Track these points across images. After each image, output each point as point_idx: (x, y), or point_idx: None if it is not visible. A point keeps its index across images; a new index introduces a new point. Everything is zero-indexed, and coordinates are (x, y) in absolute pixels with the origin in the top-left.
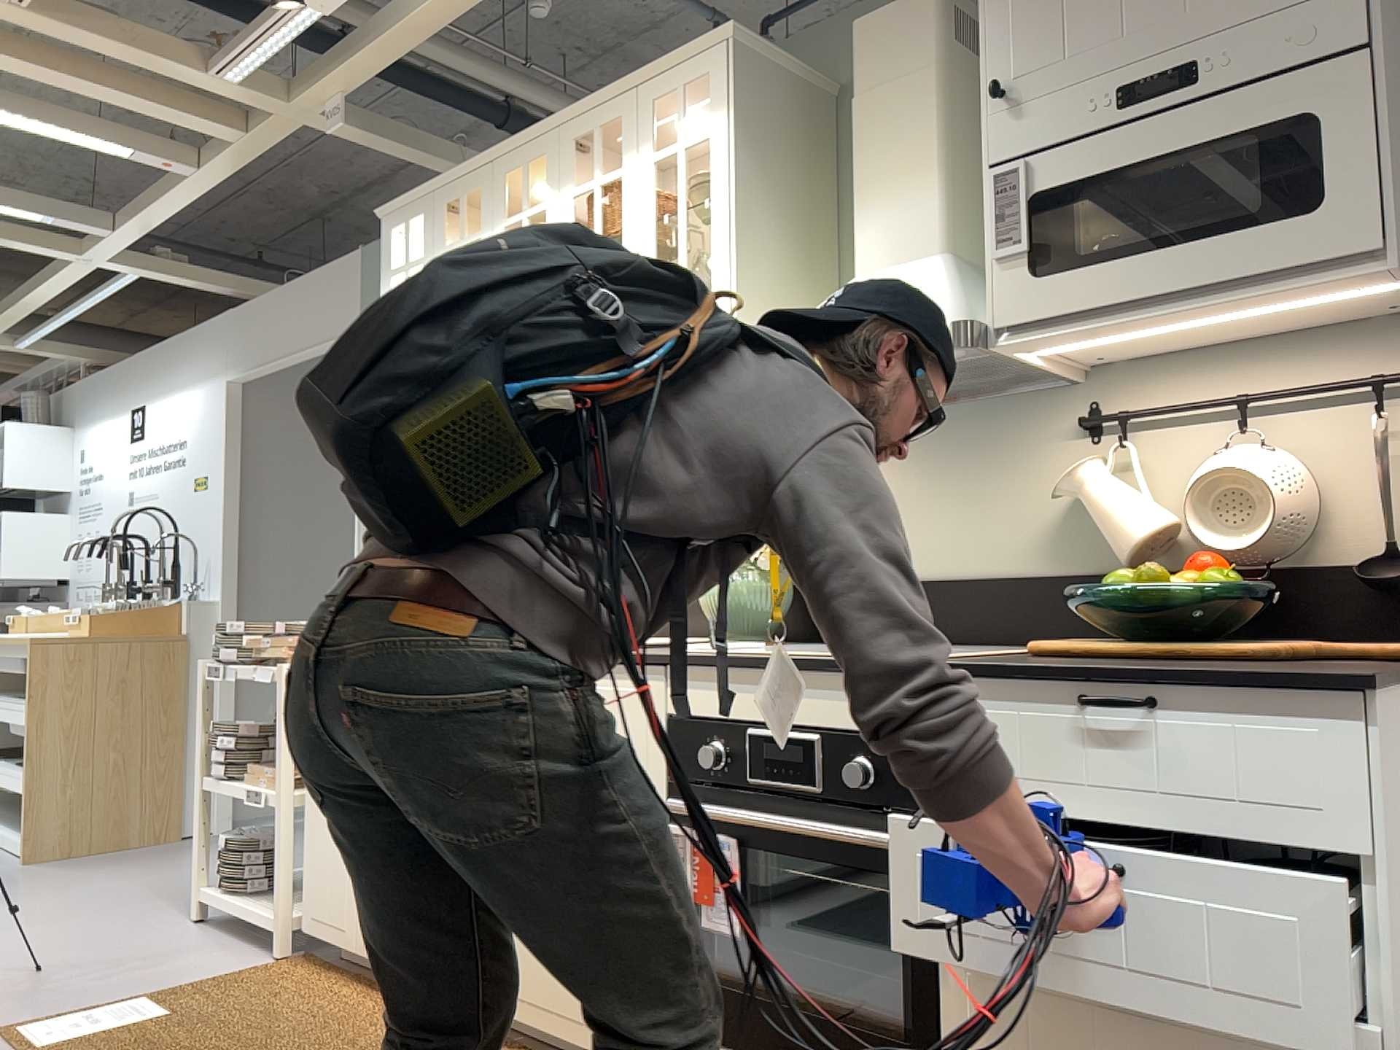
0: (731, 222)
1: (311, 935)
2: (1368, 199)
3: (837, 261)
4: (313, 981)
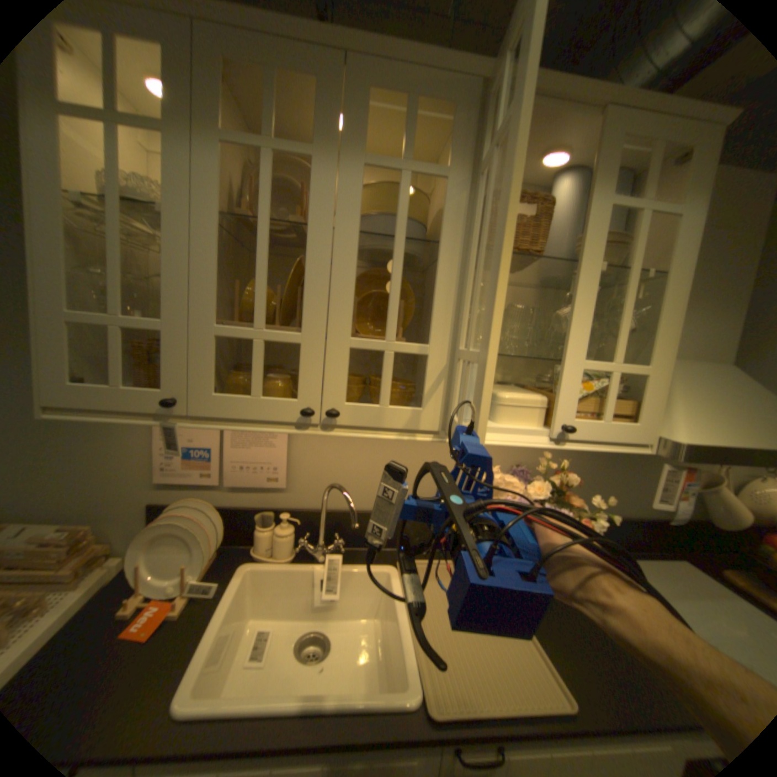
0: (685, 304)
1: None
2: None
3: None
4: None
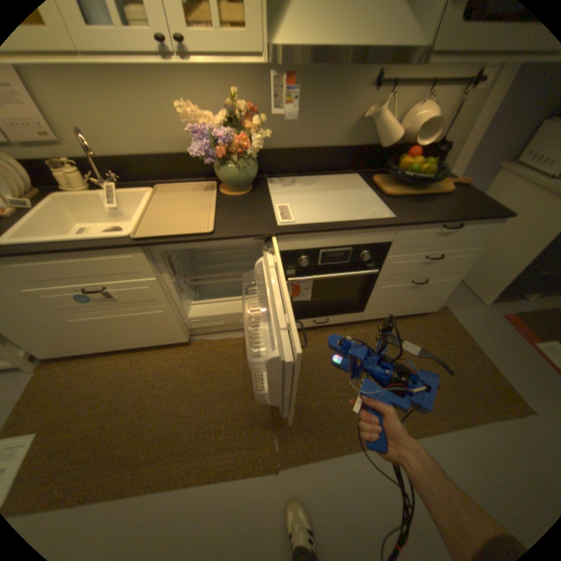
0: None
1: (51, 359)
2: None
3: None
4: (74, 370)
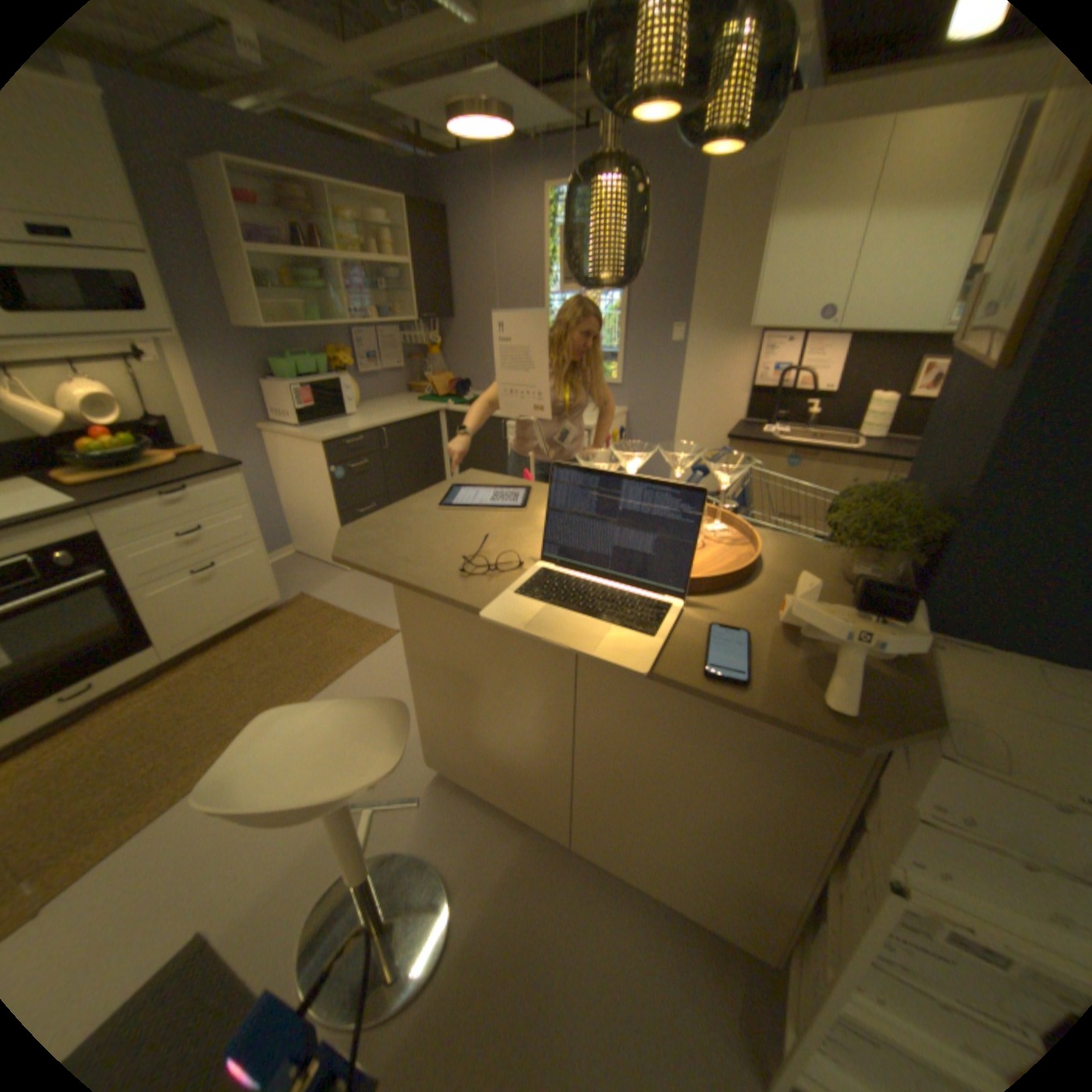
0: None
1: None
2: (164, 313)
3: None
4: None
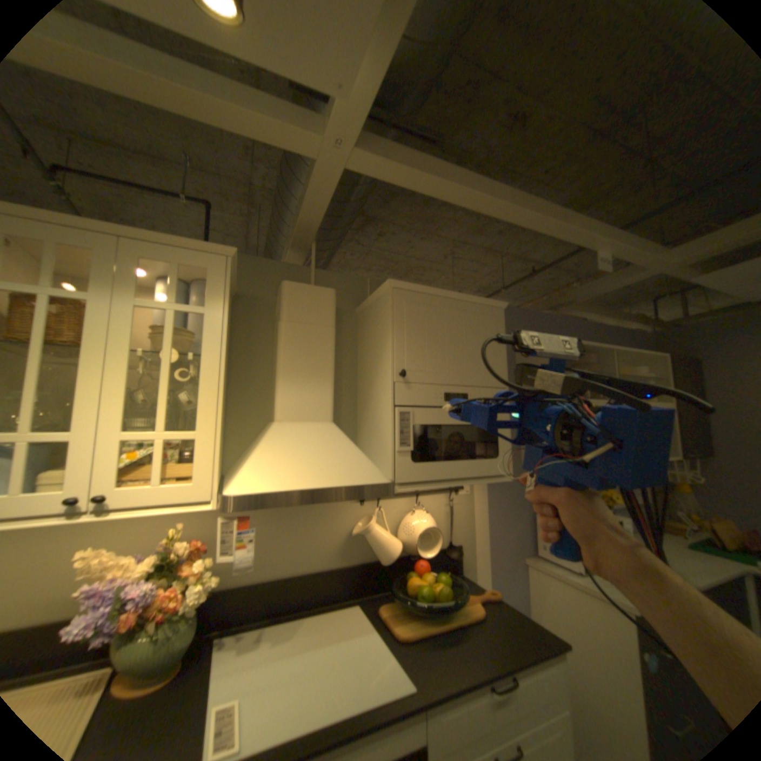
0: (222, 379)
1: None
2: (508, 458)
3: (228, 391)
4: None
